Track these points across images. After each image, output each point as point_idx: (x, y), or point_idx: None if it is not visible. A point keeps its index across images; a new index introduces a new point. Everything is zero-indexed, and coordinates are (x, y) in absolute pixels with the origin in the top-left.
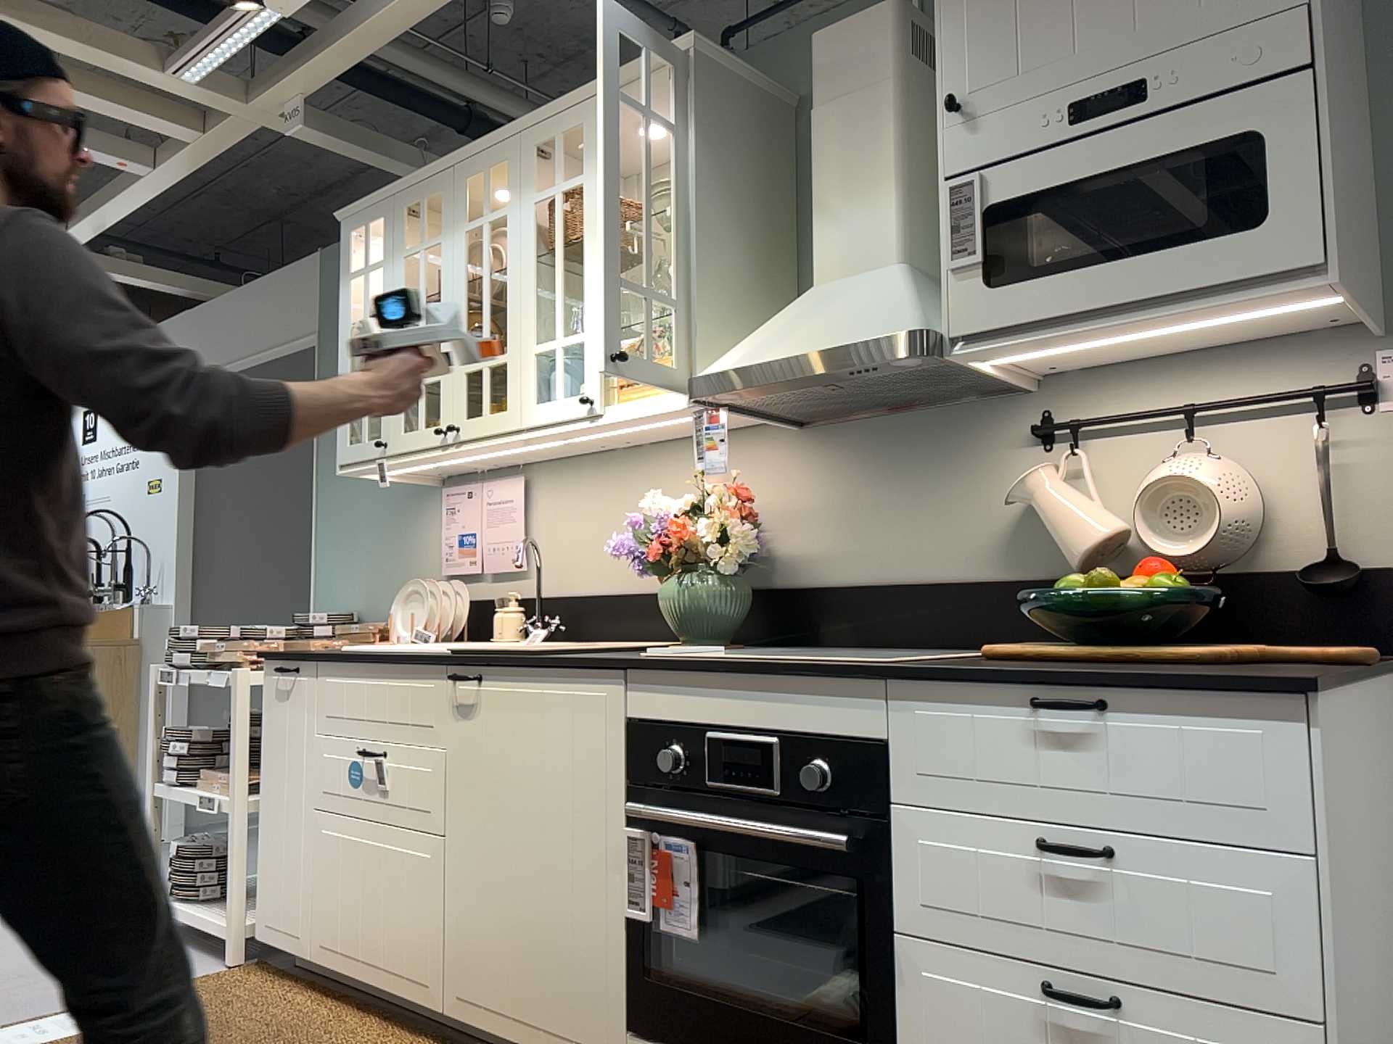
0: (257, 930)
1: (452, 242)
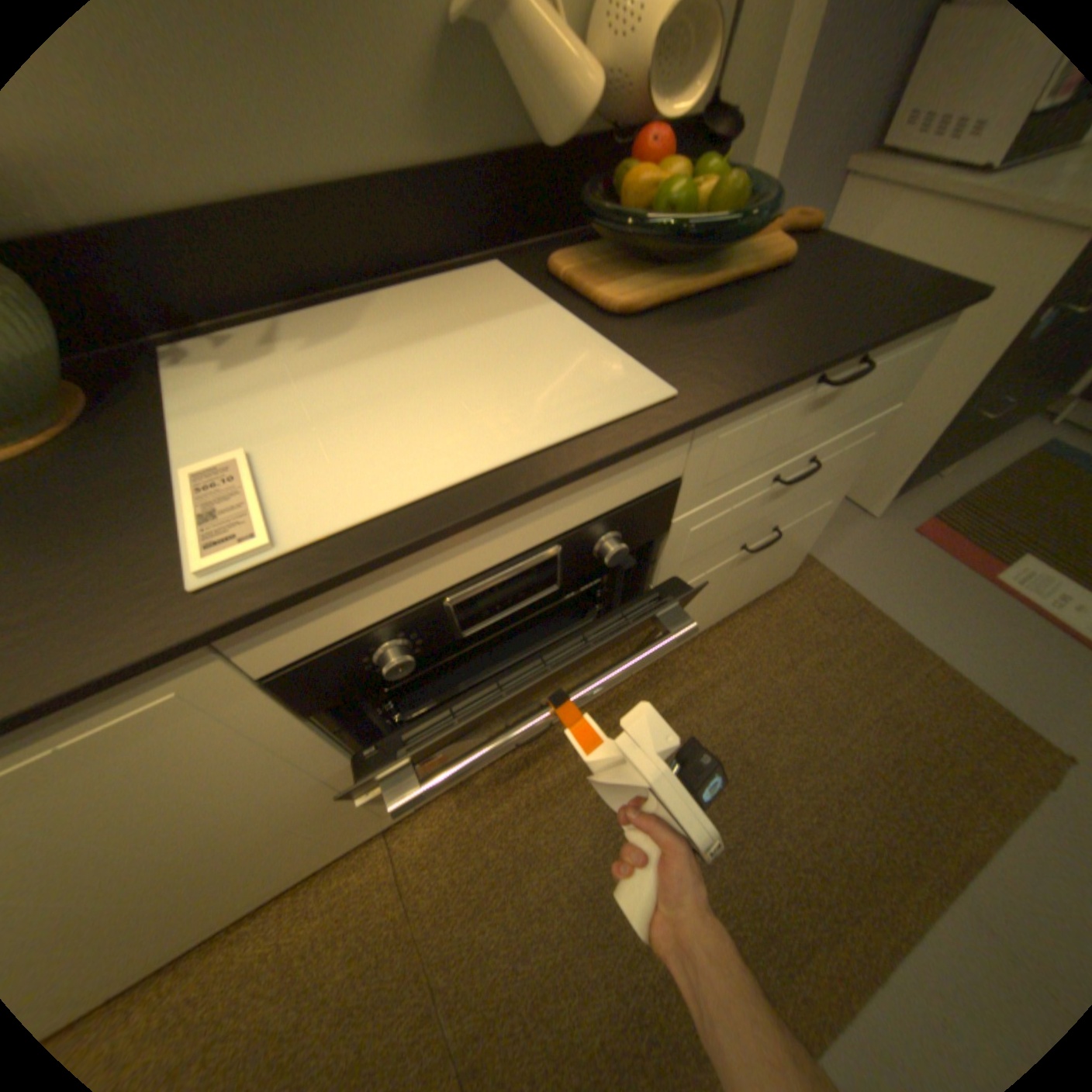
0: None
1: None
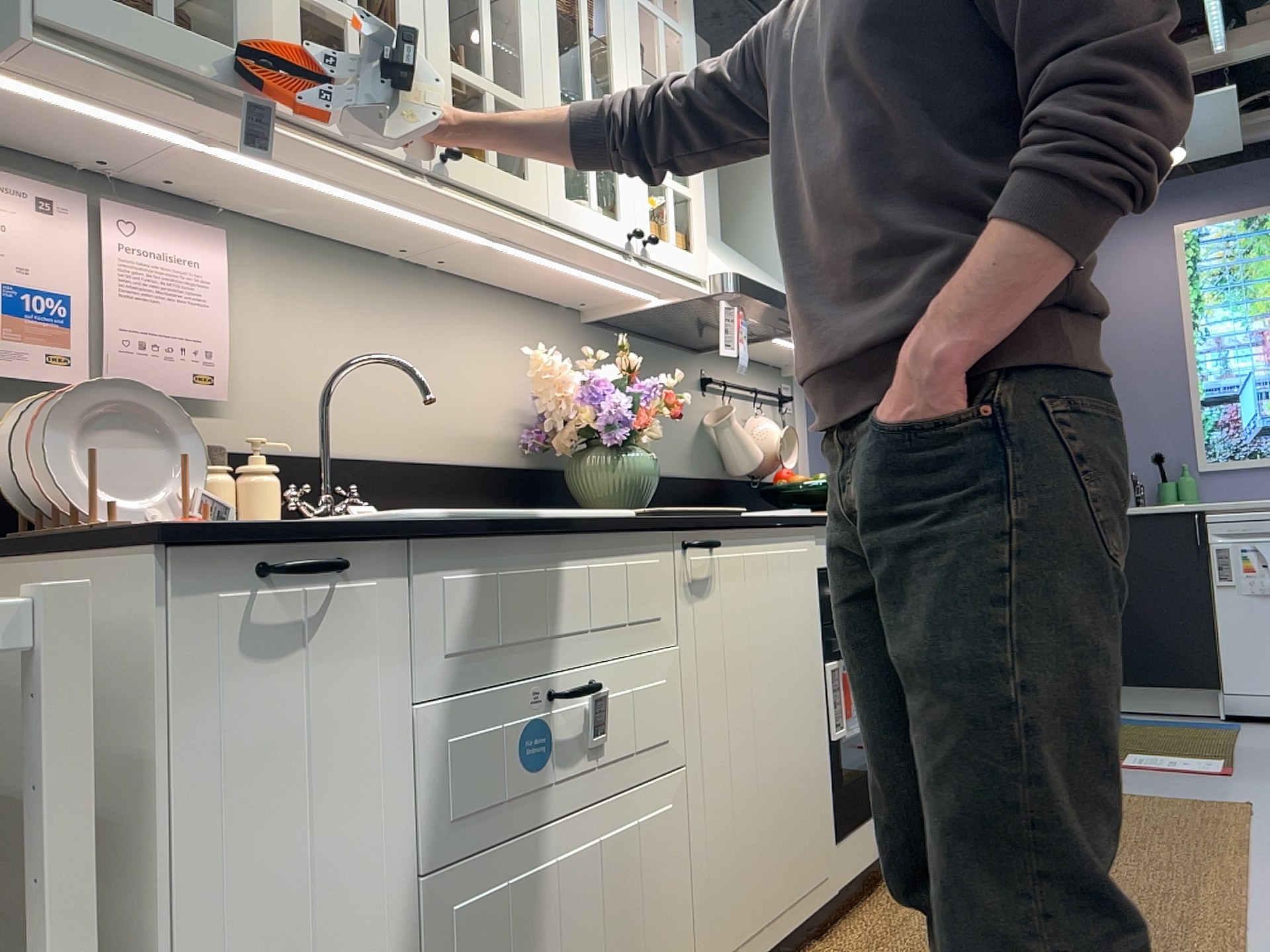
0: None
1: None
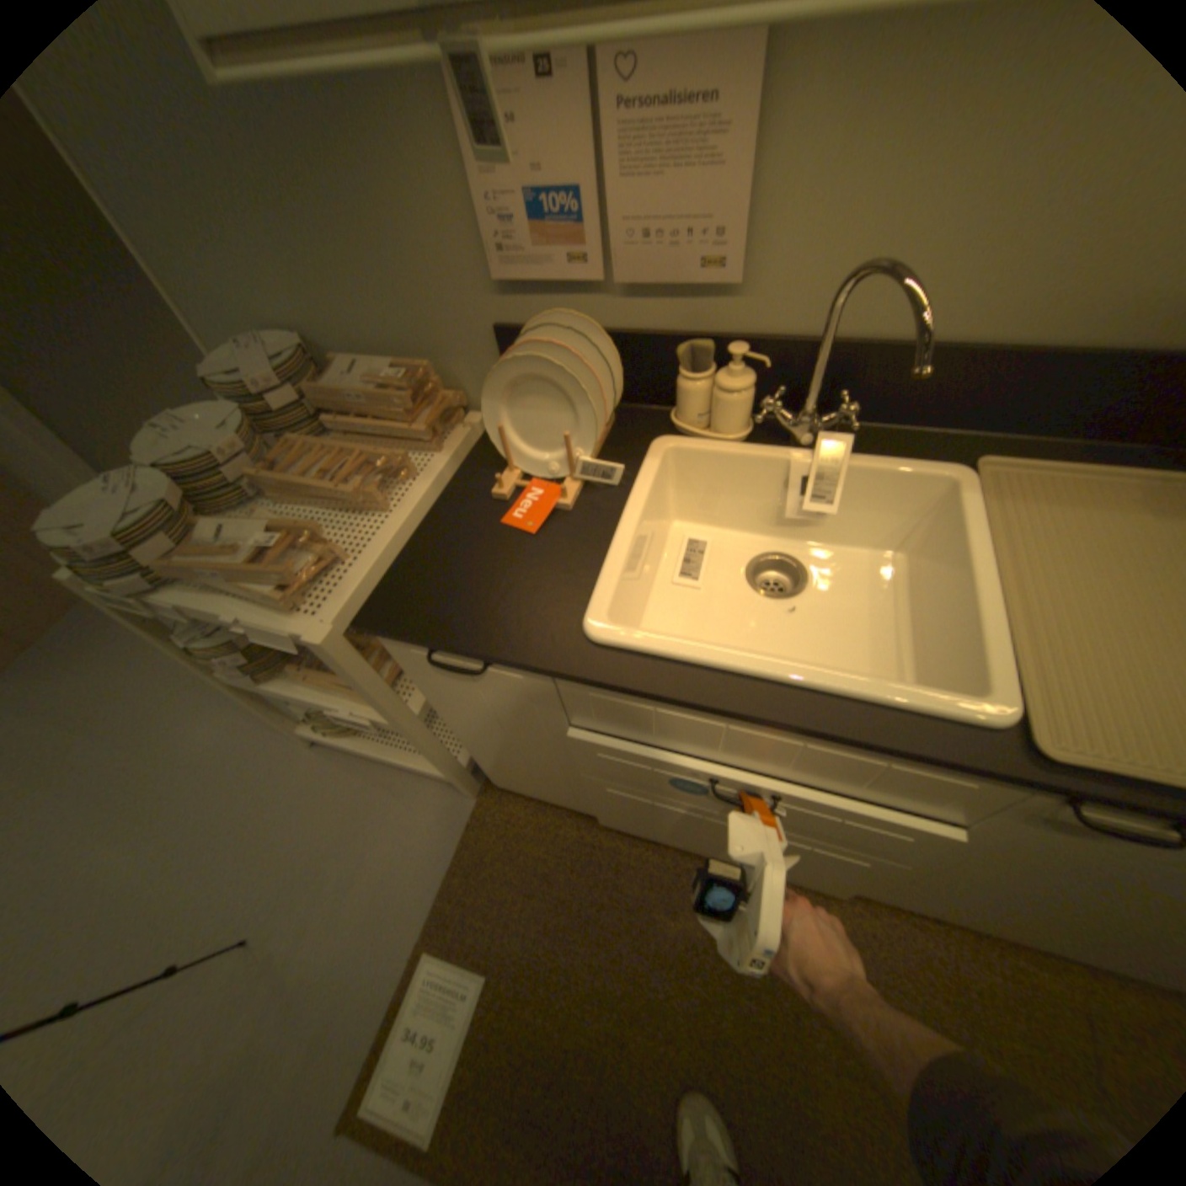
0: (494, 784)
1: None
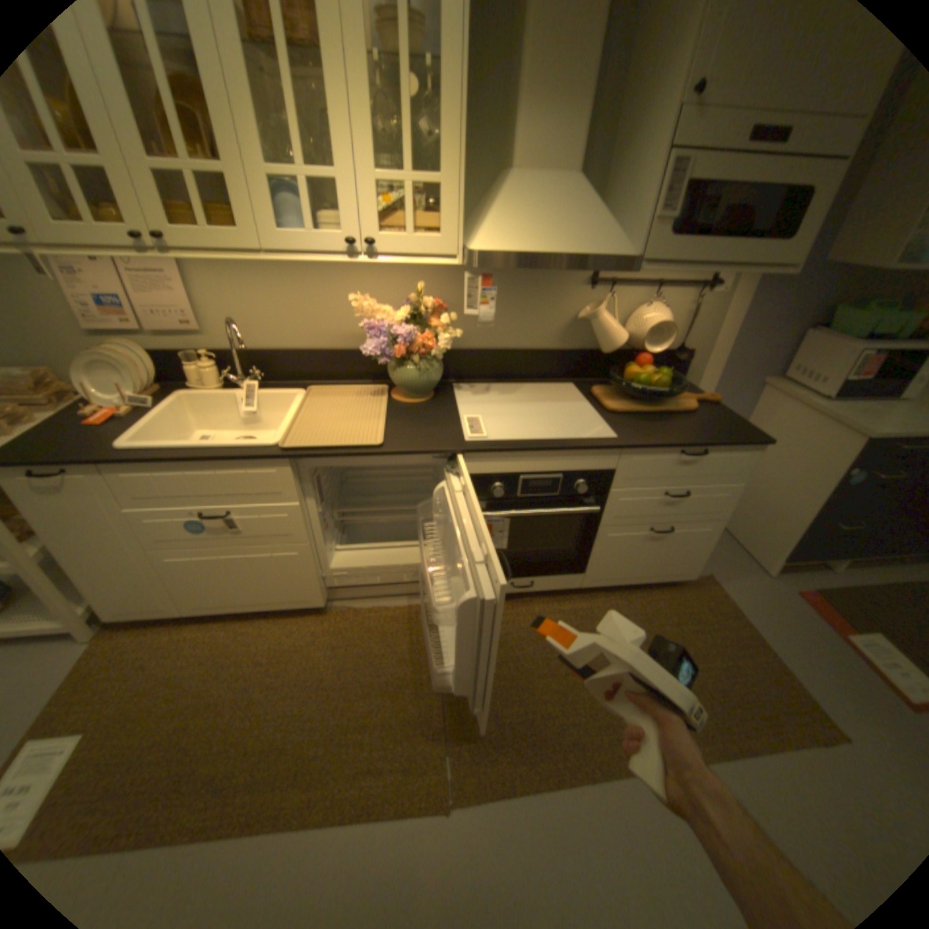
0: (103, 618)
1: None
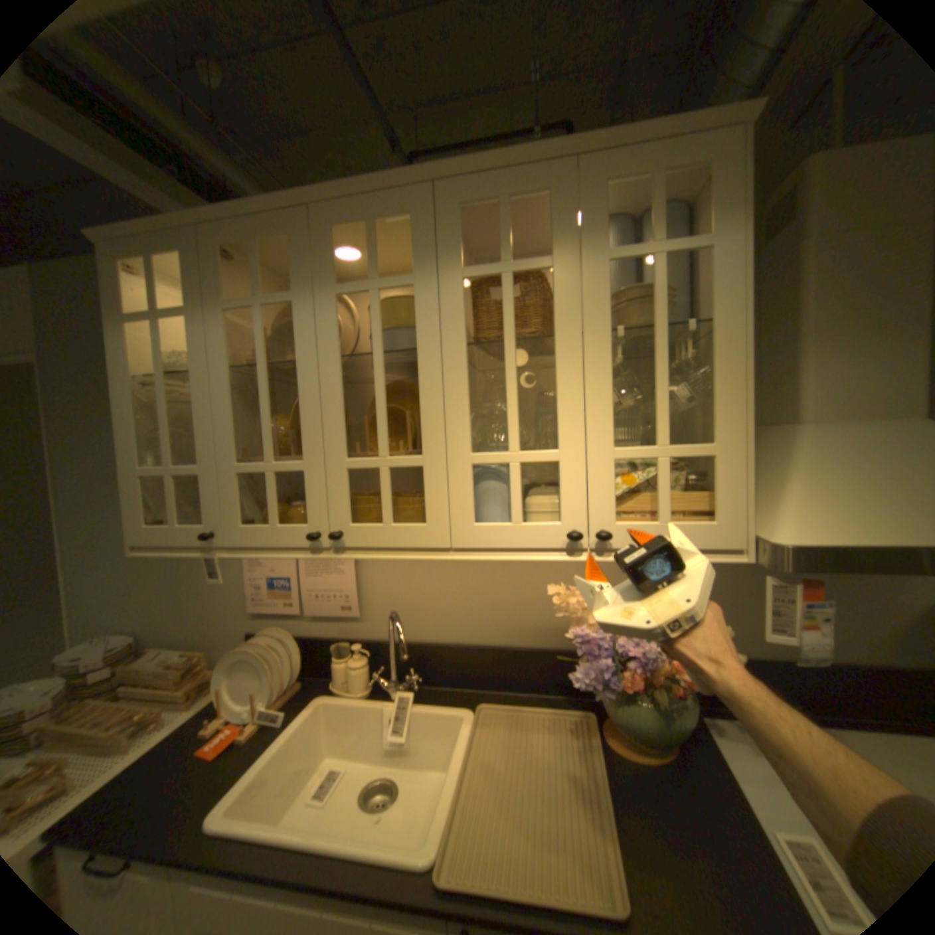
0: None
1: (312, 303)
